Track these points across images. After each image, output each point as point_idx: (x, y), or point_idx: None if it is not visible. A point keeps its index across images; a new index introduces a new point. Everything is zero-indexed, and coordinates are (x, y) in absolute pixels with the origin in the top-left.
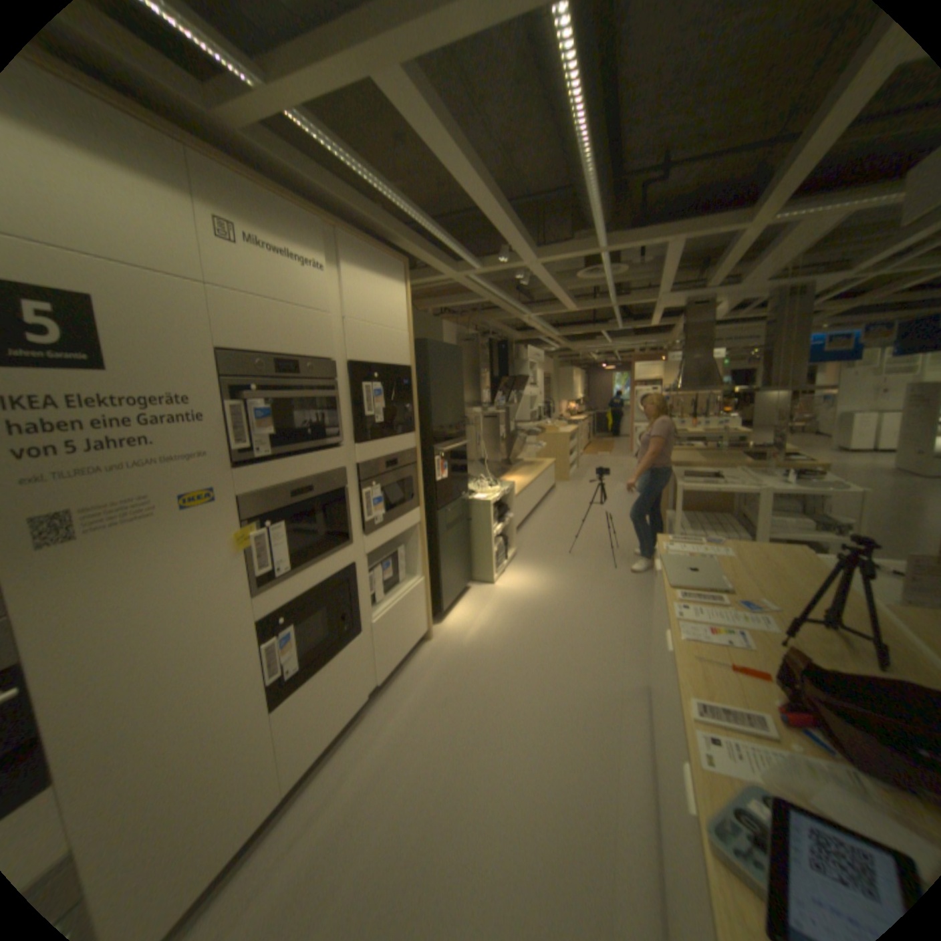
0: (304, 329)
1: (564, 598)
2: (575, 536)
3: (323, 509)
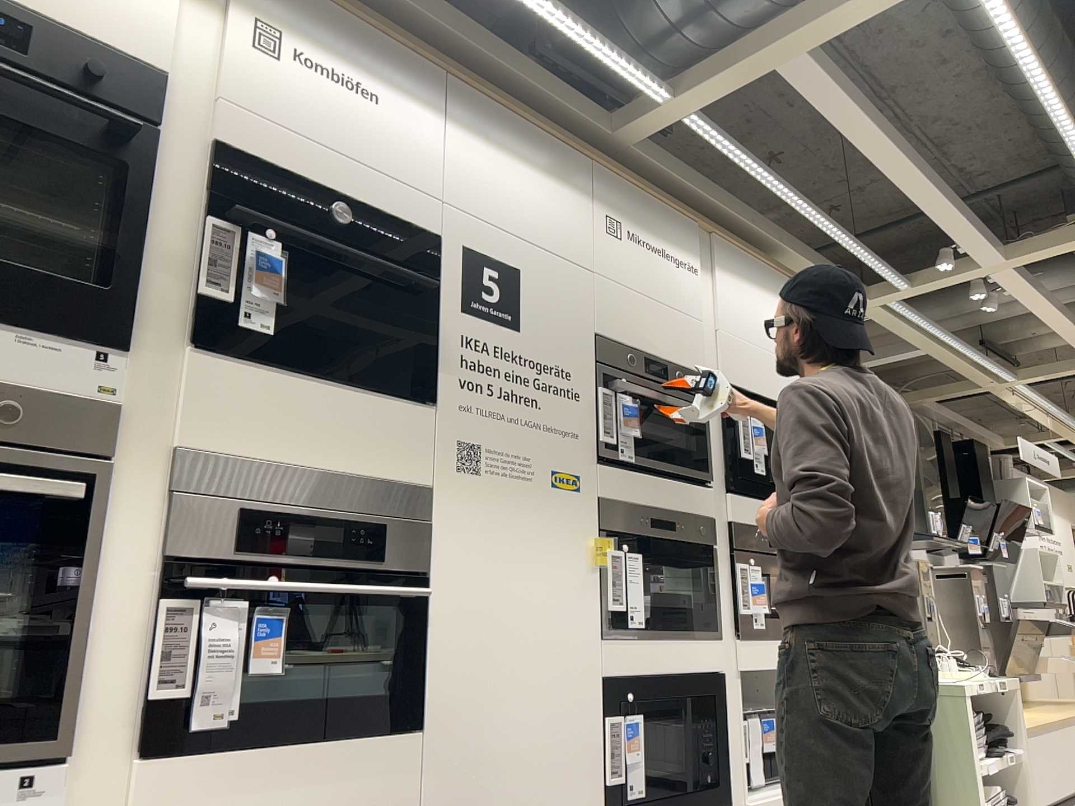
0: (676, 331)
1: None
2: None
3: (688, 563)
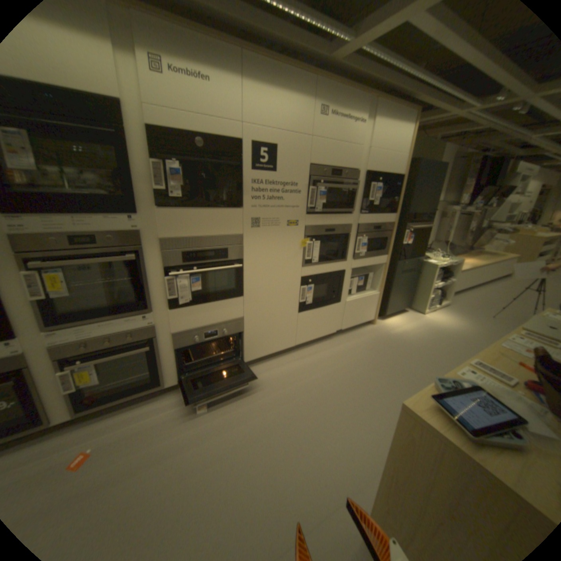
0: (348, 154)
1: (471, 338)
2: (508, 310)
3: (337, 241)
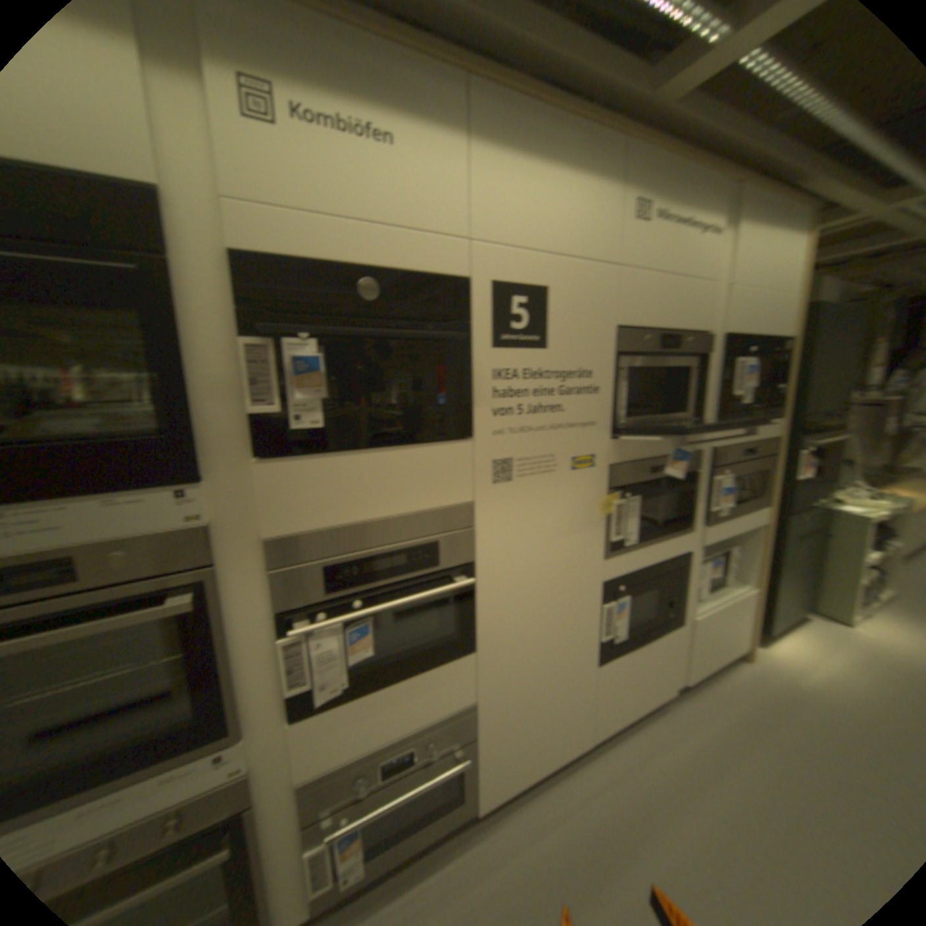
0: (694, 300)
1: None
2: None
3: (676, 490)
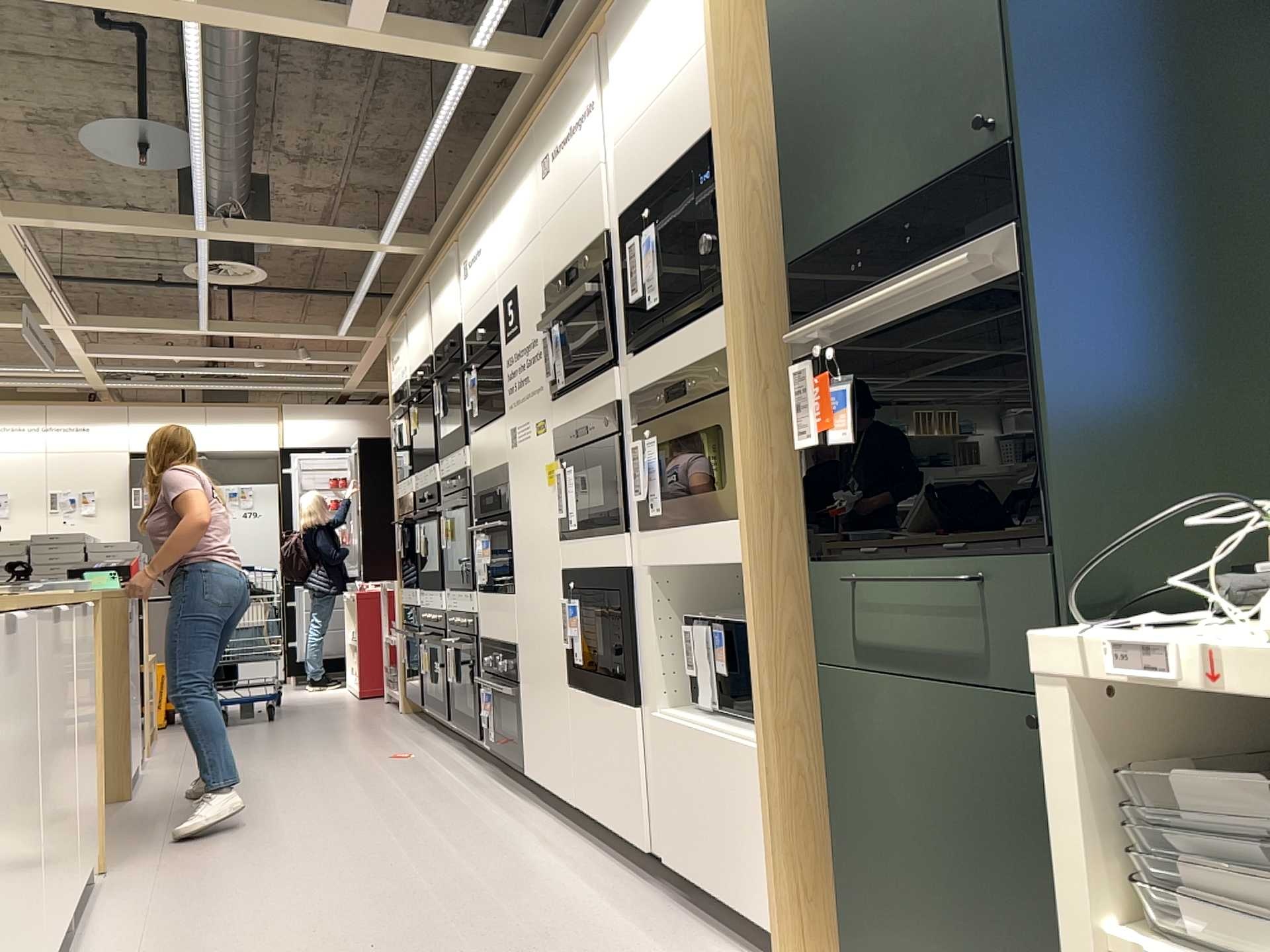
0: (583, 211)
1: None
2: None
3: (600, 460)
